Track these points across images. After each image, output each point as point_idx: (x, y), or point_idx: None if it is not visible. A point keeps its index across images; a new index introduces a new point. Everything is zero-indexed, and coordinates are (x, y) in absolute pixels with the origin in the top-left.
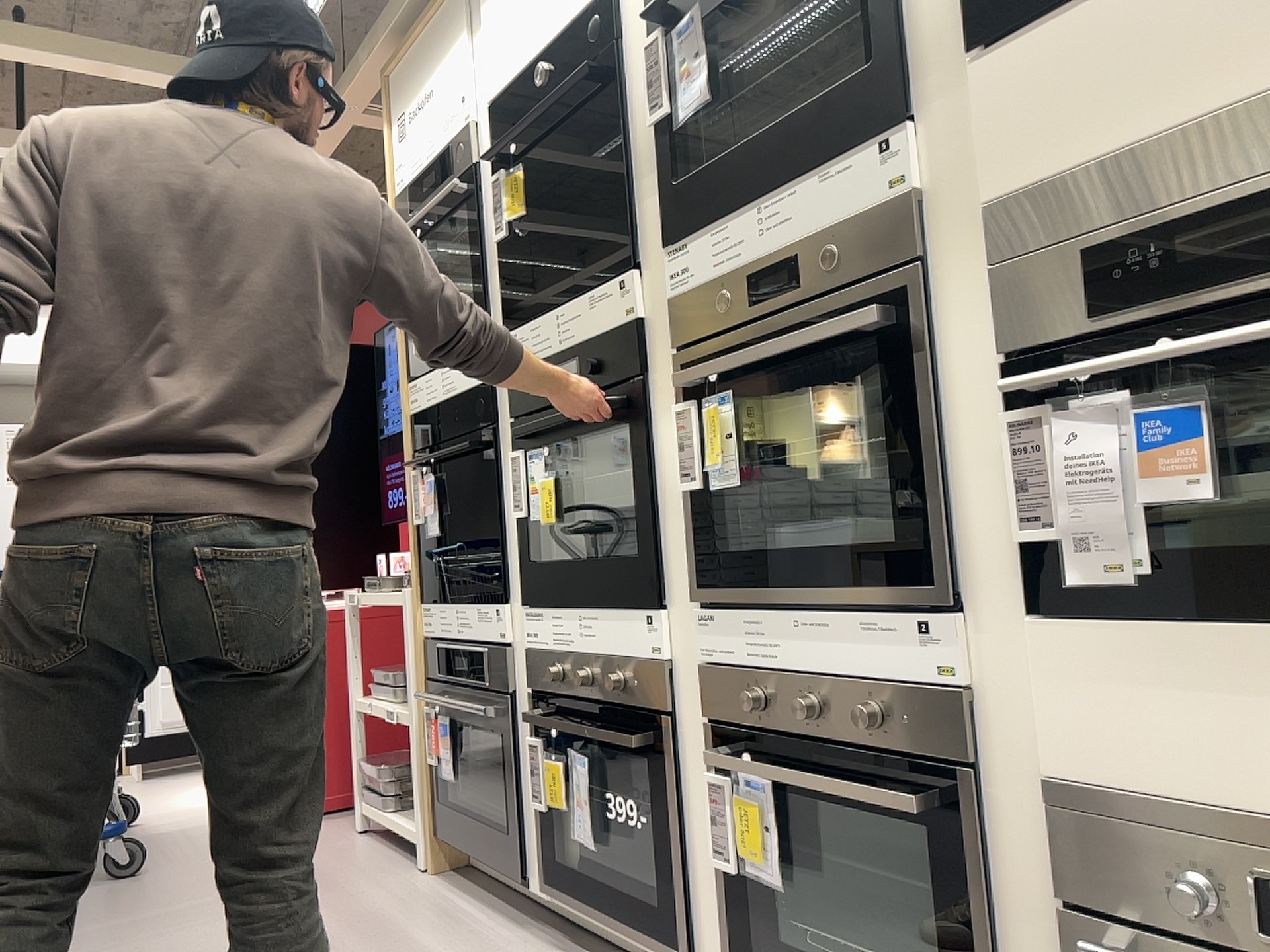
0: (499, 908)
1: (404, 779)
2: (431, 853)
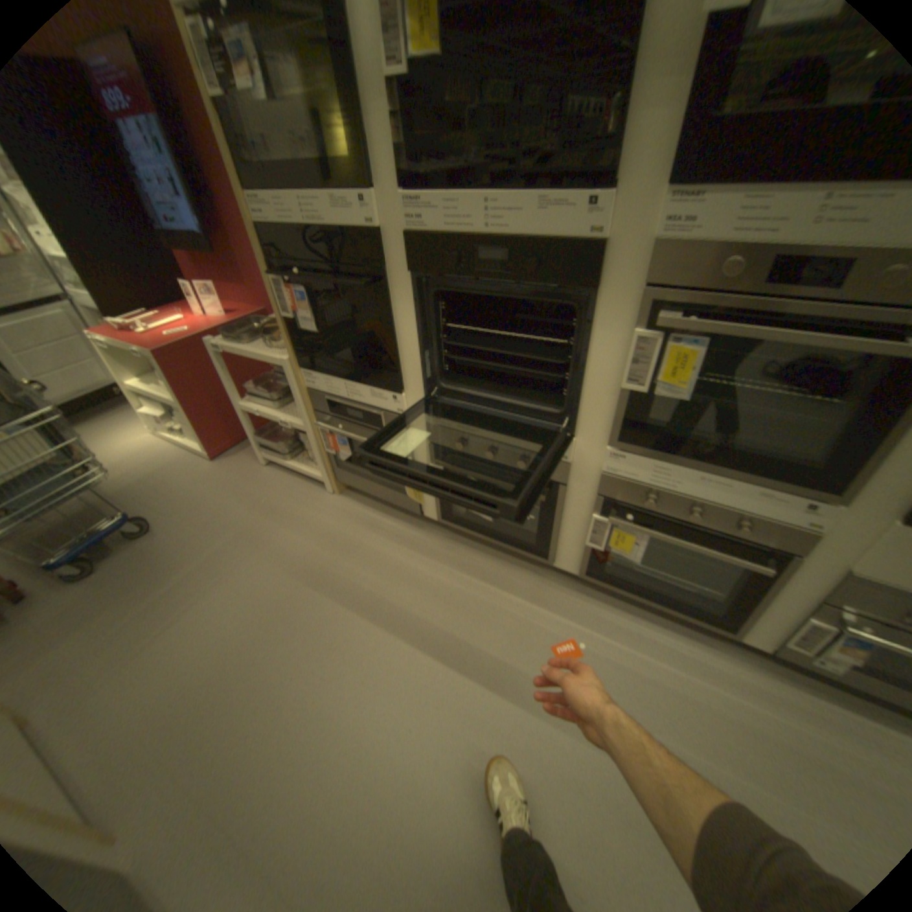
0: (396, 515)
1: (292, 445)
2: (336, 488)
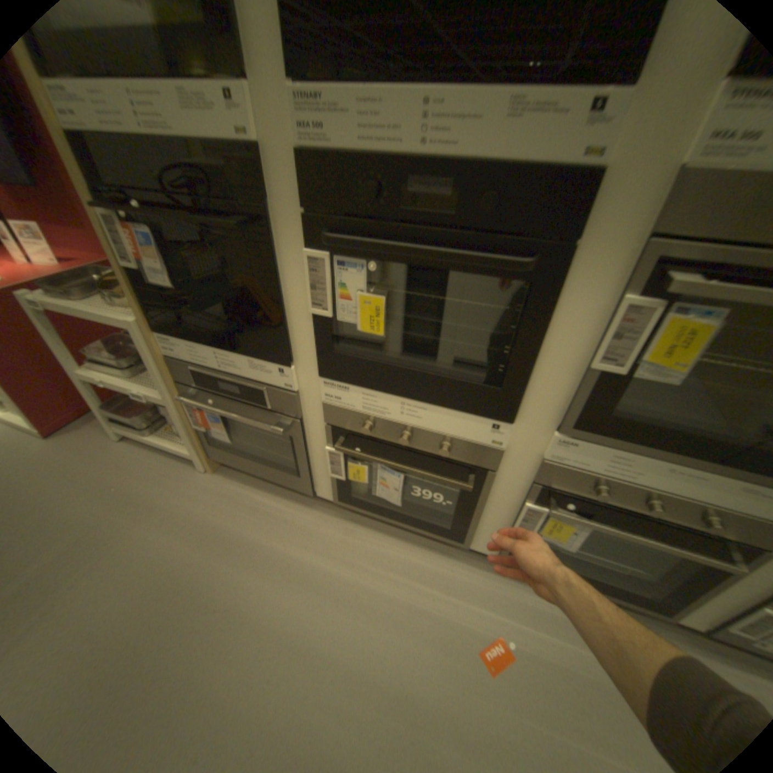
0: (283, 494)
1: (151, 418)
2: (209, 467)
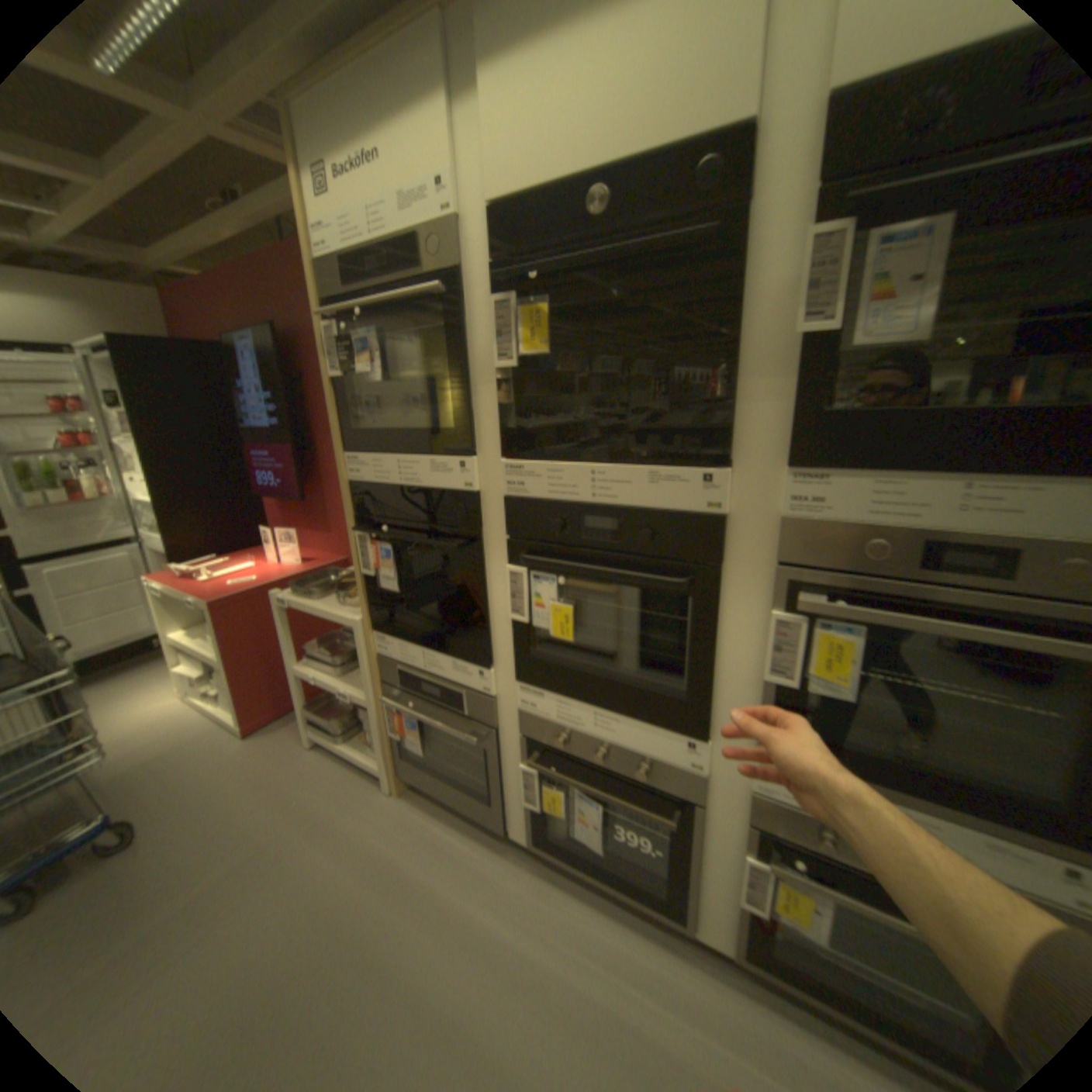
0: (471, 834)
1: (347, 723)
2: (395, 788)
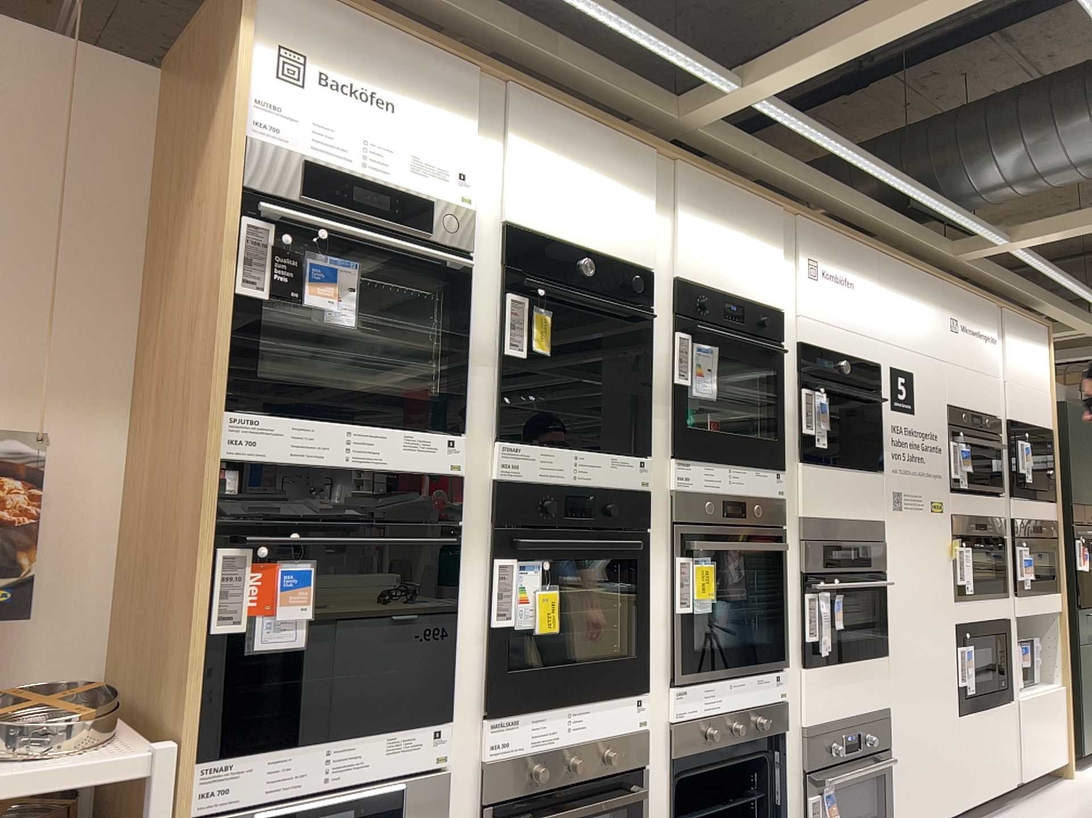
0: None
1: None
2: None
